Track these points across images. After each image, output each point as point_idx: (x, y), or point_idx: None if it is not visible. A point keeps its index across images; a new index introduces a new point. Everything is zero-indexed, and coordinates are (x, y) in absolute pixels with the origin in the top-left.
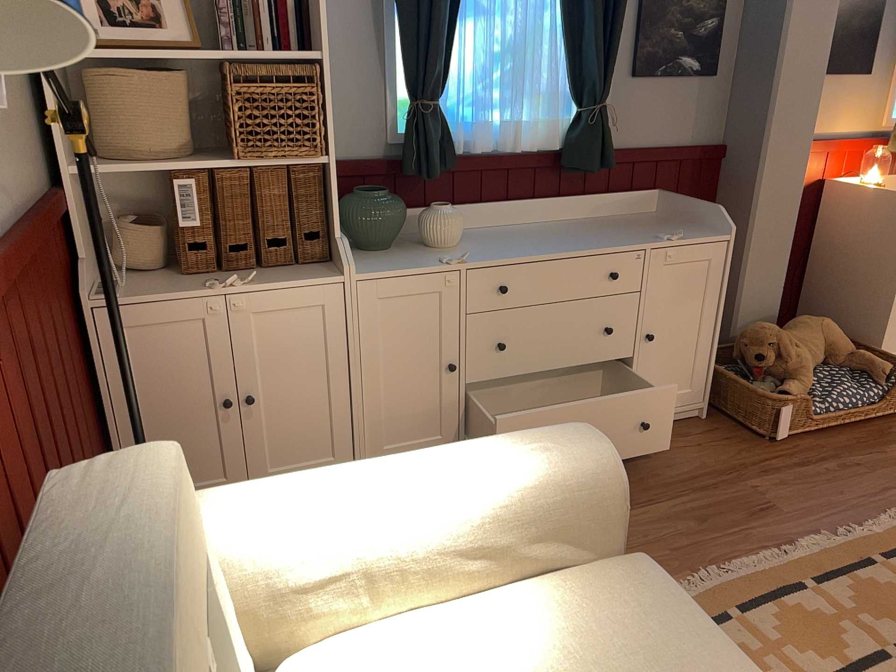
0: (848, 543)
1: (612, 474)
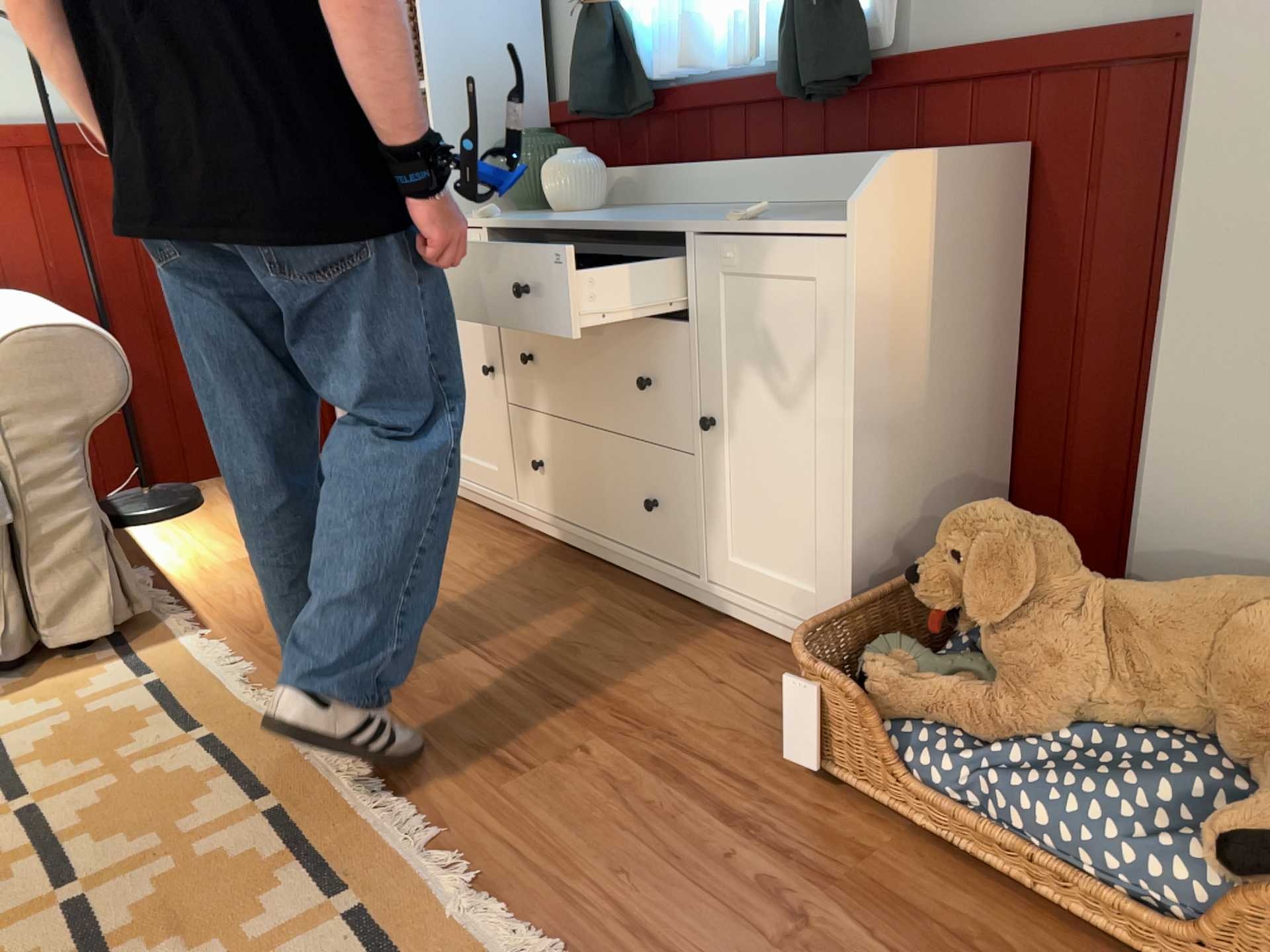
0: (400, 863)
1: (2, 353)
